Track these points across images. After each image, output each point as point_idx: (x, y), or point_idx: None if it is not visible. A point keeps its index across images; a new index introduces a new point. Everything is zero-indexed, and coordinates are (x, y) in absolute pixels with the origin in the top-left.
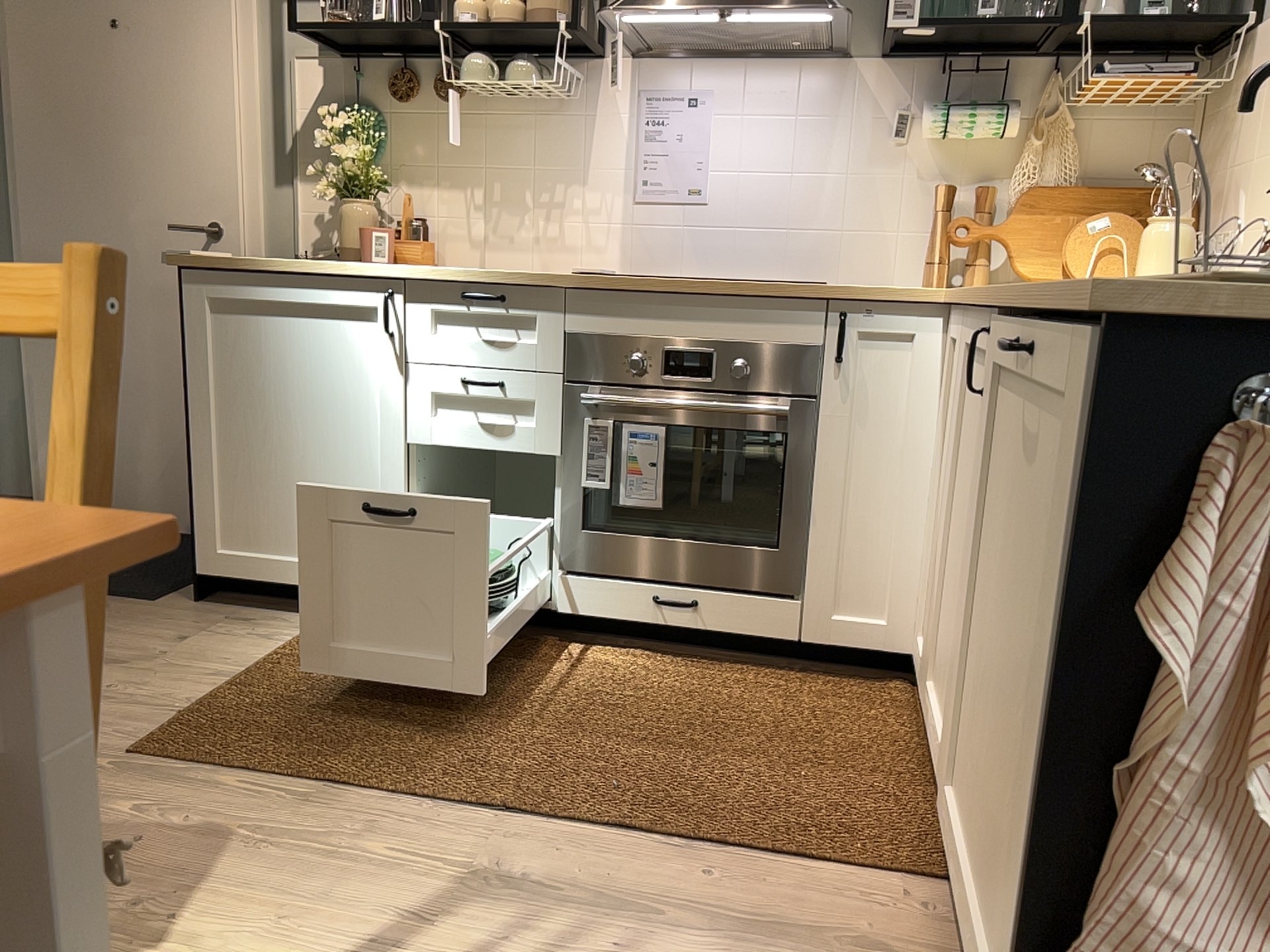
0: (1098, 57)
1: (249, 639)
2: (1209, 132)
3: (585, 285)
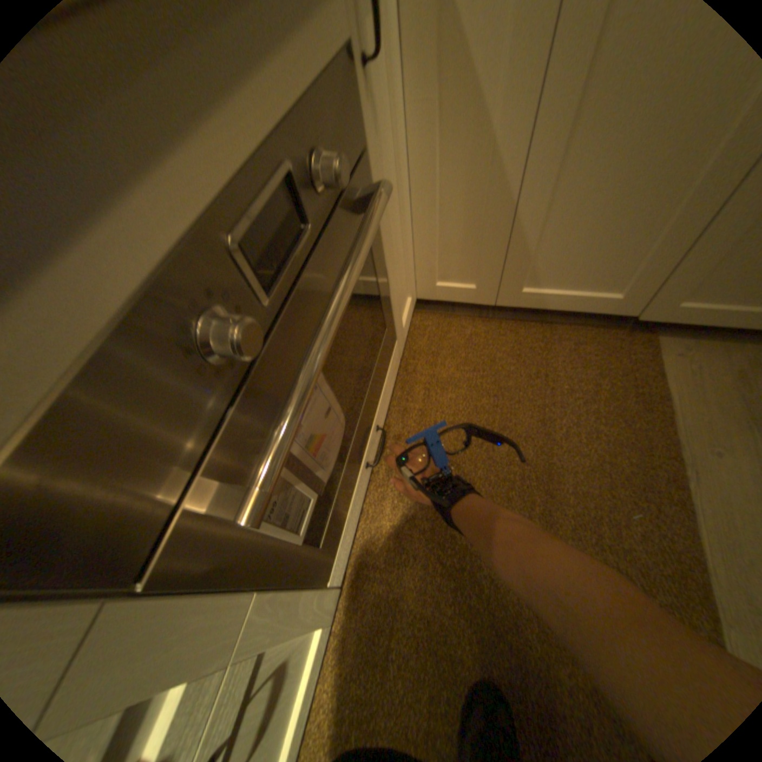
0: None
1: None
2: None
3: None
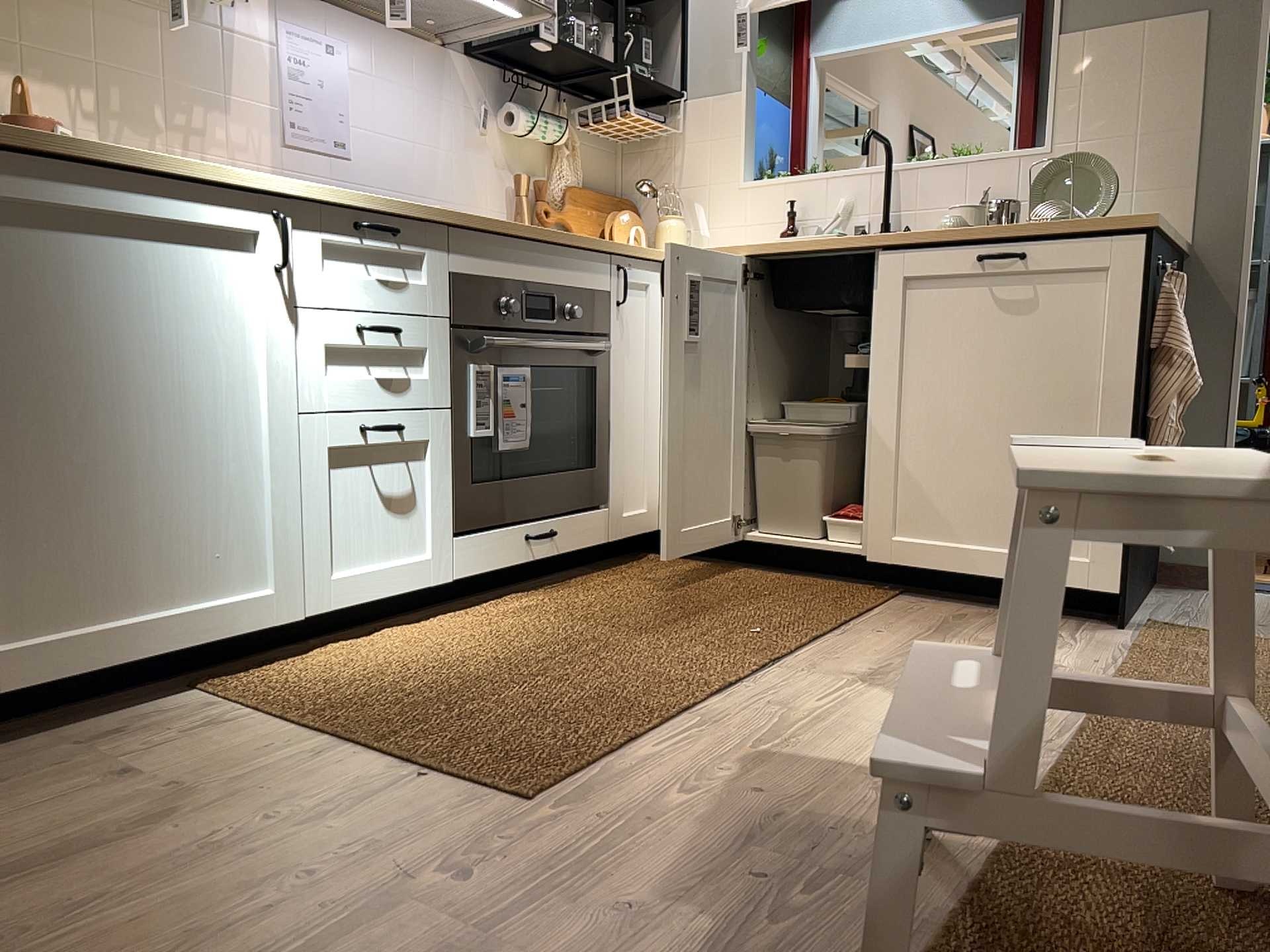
0: (585, 95)
1: (220, 728)
2: (649, 161)
3: (470, 222)
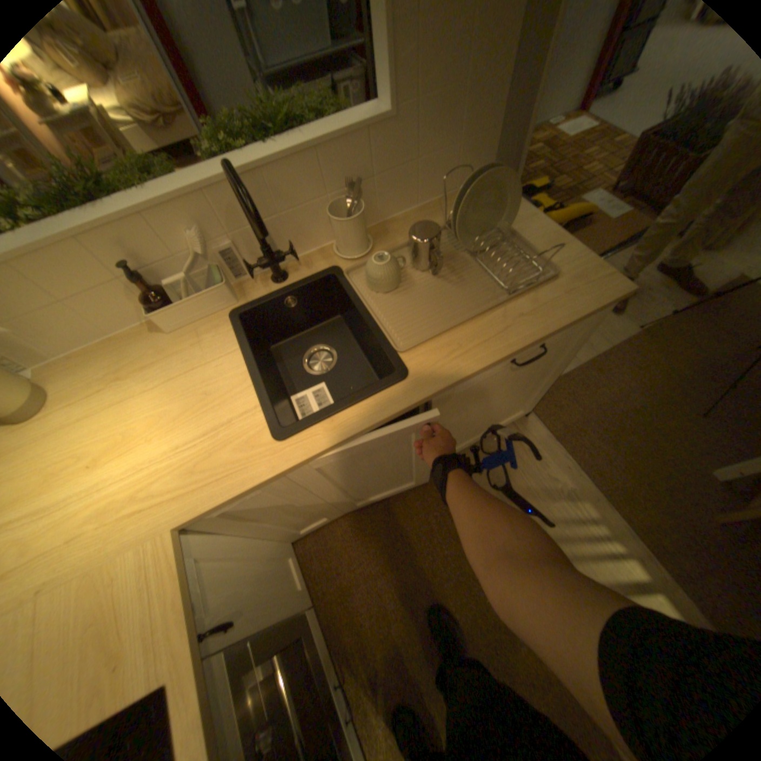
0: None
1: None
2: None
3: None
